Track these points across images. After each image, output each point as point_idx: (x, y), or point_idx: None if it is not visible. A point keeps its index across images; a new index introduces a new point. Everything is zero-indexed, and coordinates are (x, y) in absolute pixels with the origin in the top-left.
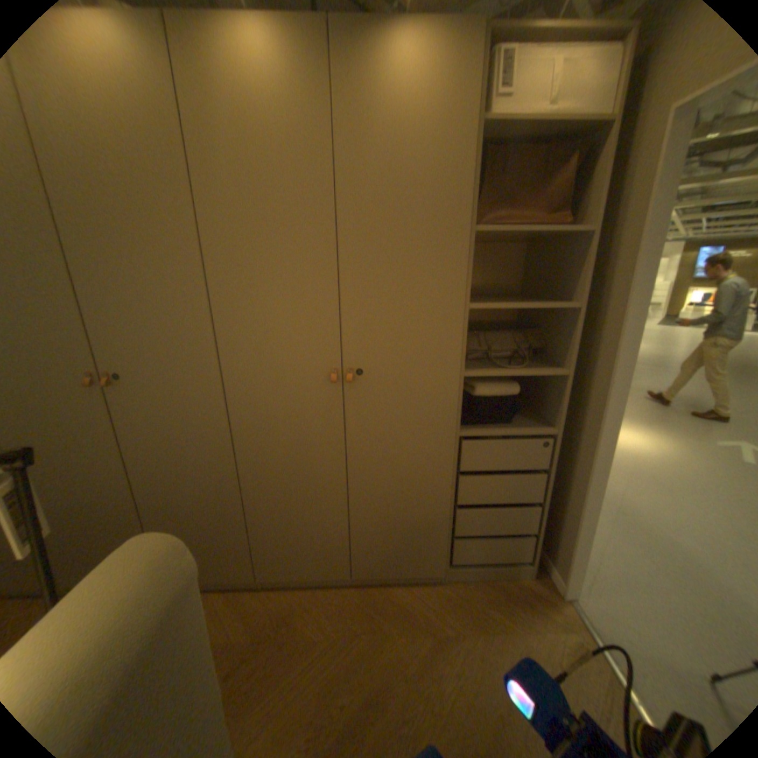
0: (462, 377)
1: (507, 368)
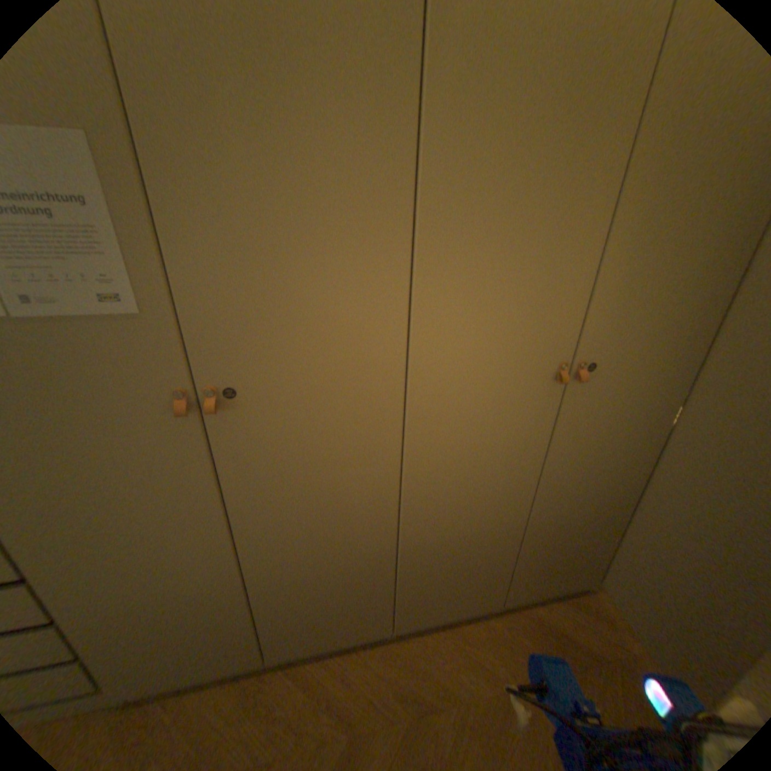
0: None
1: None
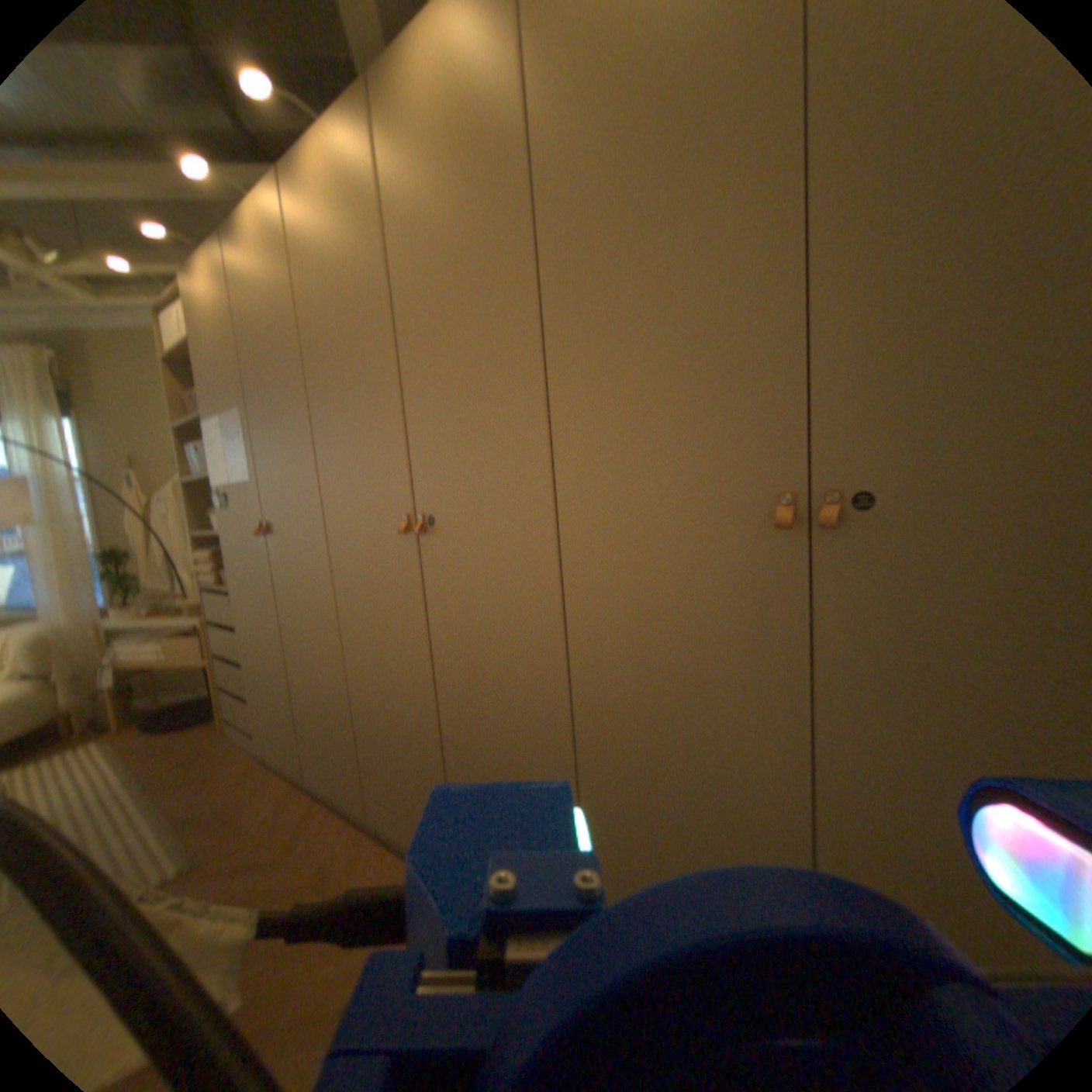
0: None
1: None
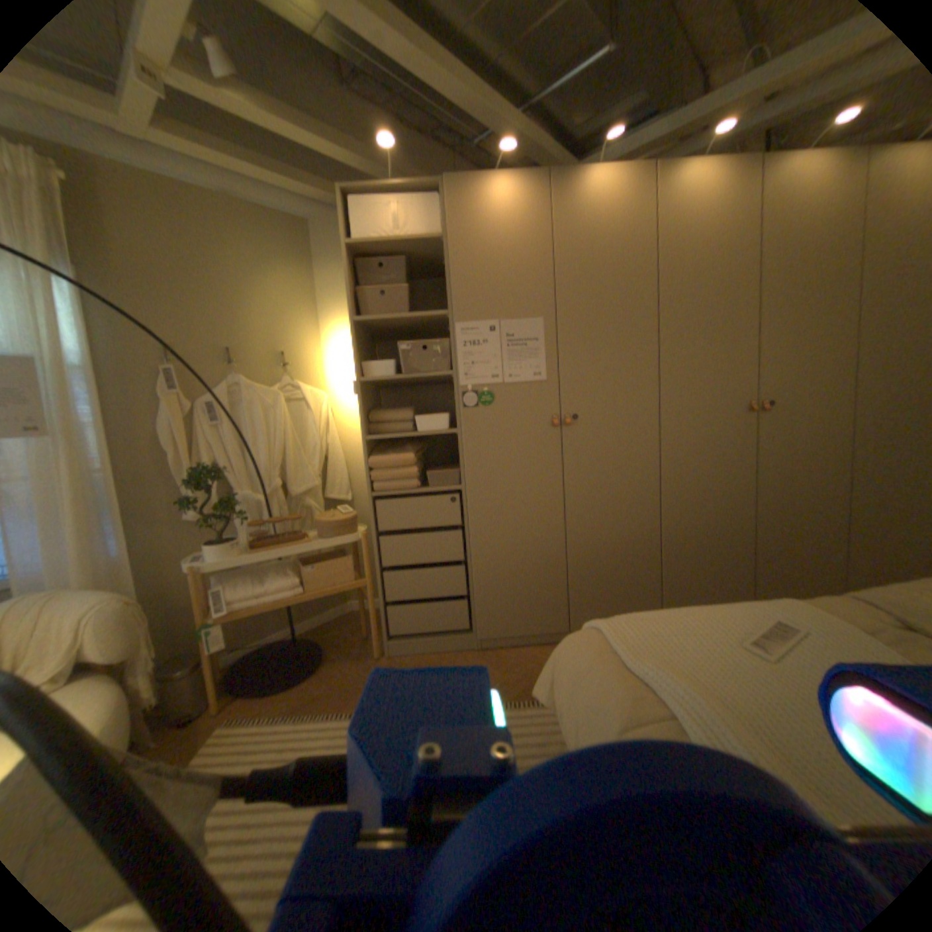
0: None
1: None
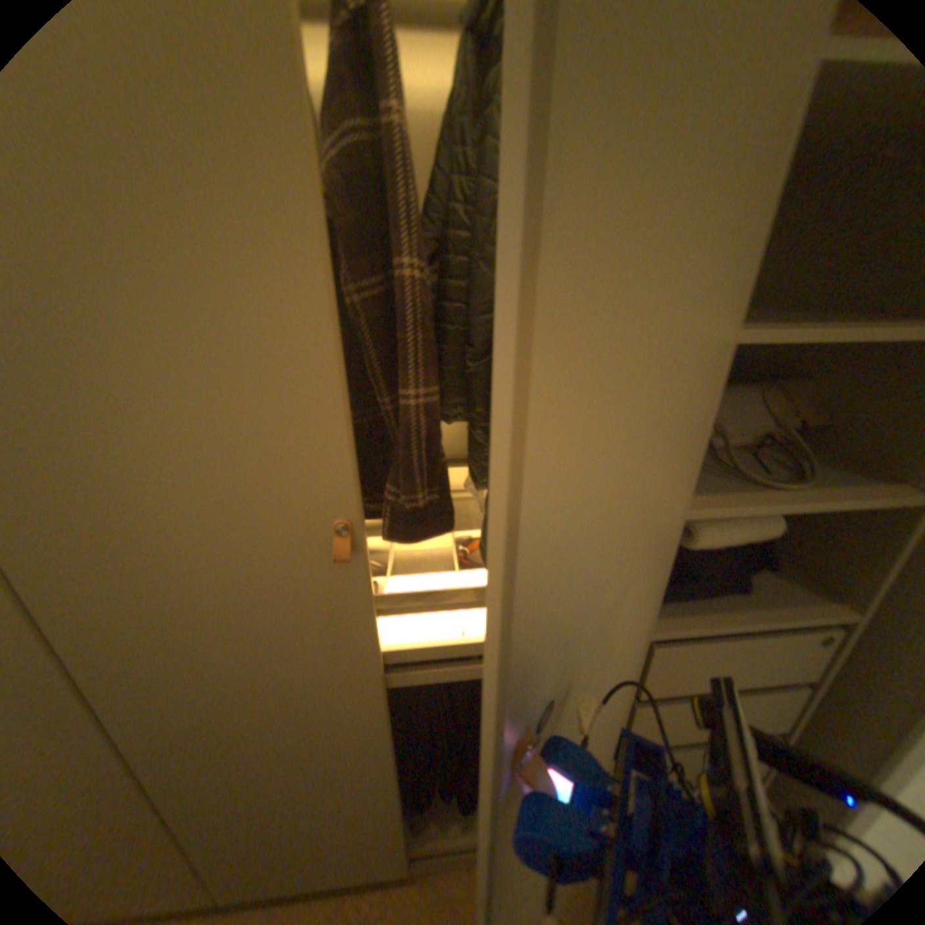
0: (694, 528)
1: (783, 489)
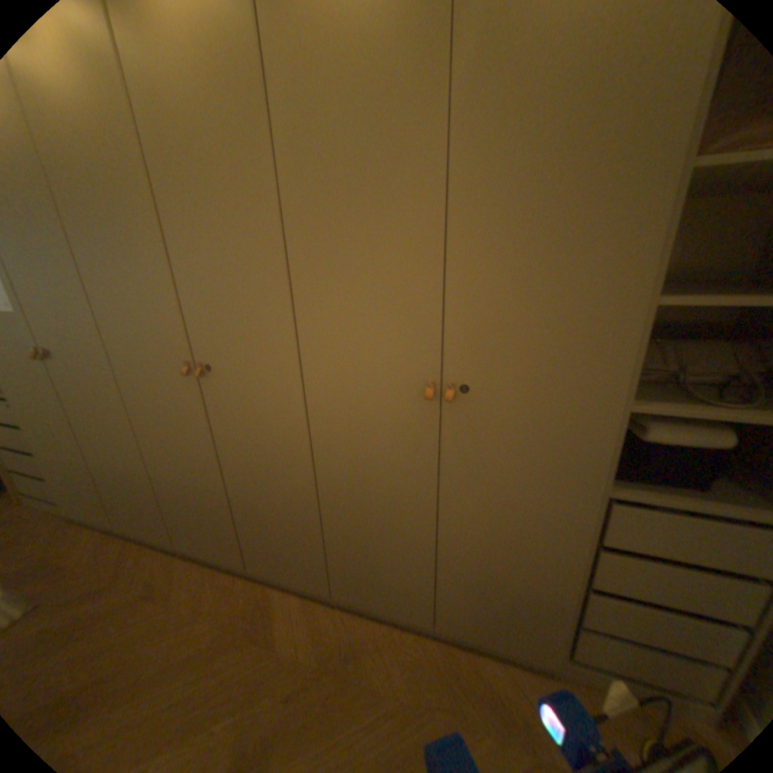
0: (630, 414)
1: (719, 406)
